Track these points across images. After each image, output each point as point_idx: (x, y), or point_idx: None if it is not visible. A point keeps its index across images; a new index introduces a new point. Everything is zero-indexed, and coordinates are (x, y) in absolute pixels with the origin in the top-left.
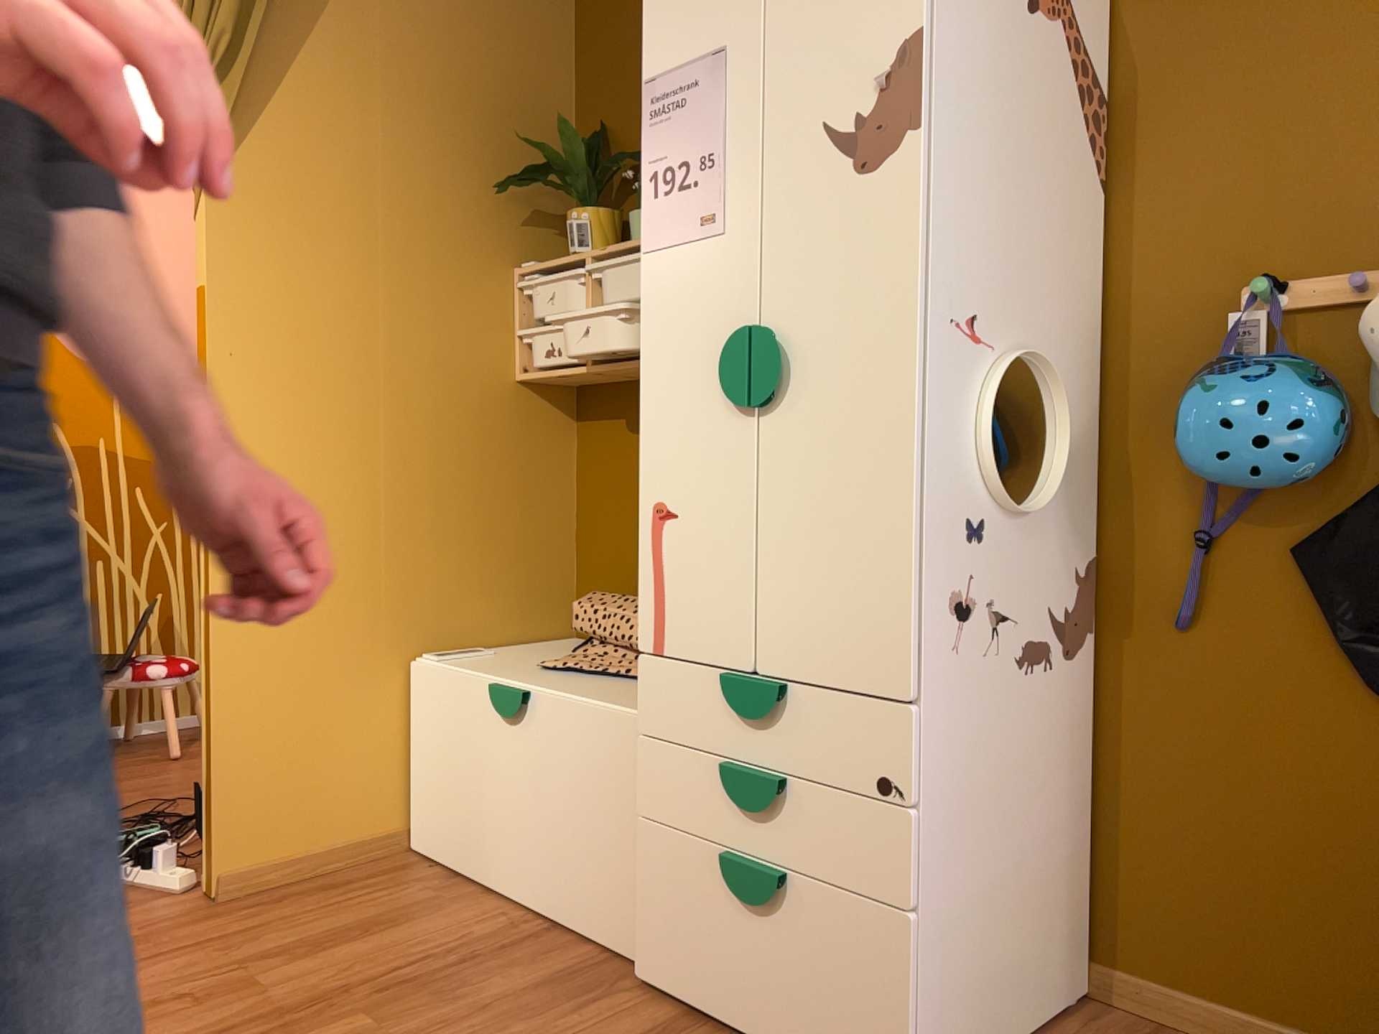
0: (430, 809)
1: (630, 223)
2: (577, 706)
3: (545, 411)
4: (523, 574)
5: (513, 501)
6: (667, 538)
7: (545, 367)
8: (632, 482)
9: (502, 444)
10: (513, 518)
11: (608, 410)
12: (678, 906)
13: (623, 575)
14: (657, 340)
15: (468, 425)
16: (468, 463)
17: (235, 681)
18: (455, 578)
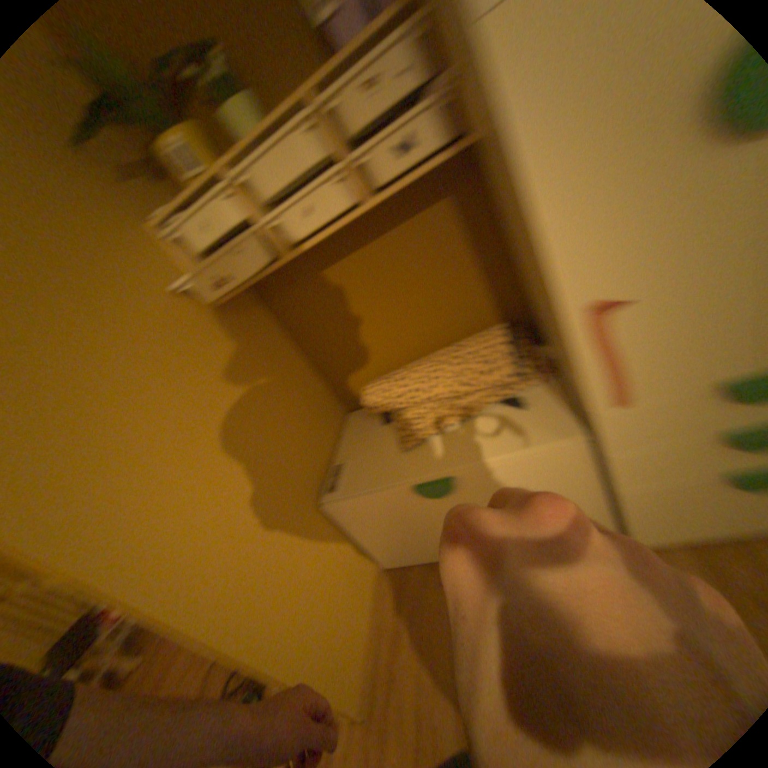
0: (392, 551)
1: (229, 116)
2: (506, 462)
3: (249, 311)
4: (314, 406)
5: (280, 377)
6: (618, 324)
7: (242, 281)
8: (338, 316)
9: (250, 351)
10: (288, 386)
11: (288, 284)
12: (673, 513)
13: (364, 366)
14: (549, 135)
15: (225, 356)
16: (246, 378)
17: (271, 646)
18: (297, 443)
